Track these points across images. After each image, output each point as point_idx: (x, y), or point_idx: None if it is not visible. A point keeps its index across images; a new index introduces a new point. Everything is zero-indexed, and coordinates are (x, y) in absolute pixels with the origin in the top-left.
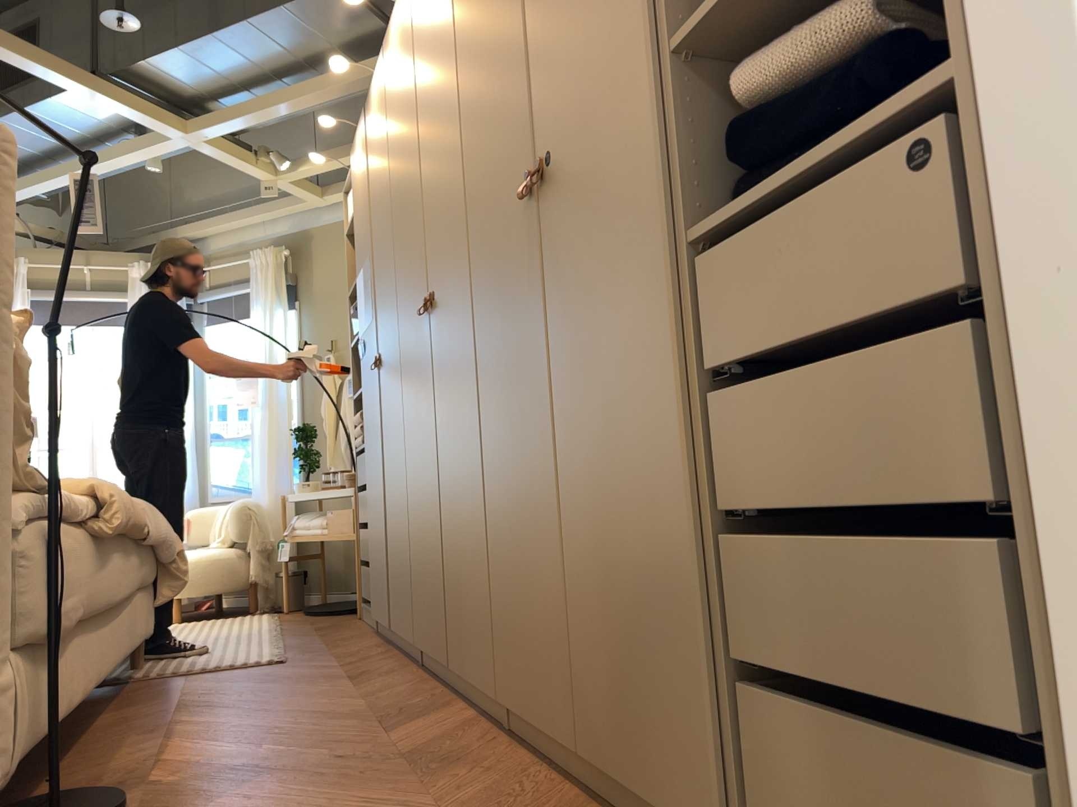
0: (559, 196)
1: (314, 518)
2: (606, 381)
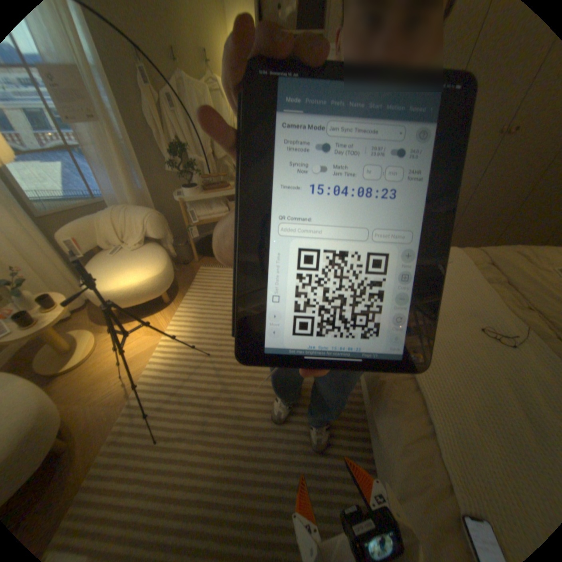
0: None
1: (206, 210)
2: None
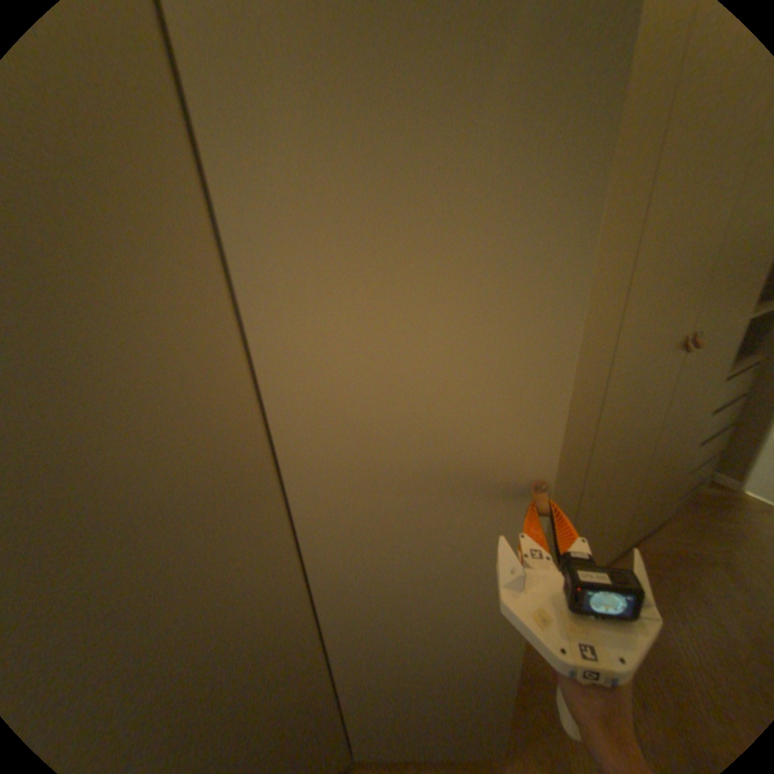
0: (701, 353)
1: None
2: (690, 429)
